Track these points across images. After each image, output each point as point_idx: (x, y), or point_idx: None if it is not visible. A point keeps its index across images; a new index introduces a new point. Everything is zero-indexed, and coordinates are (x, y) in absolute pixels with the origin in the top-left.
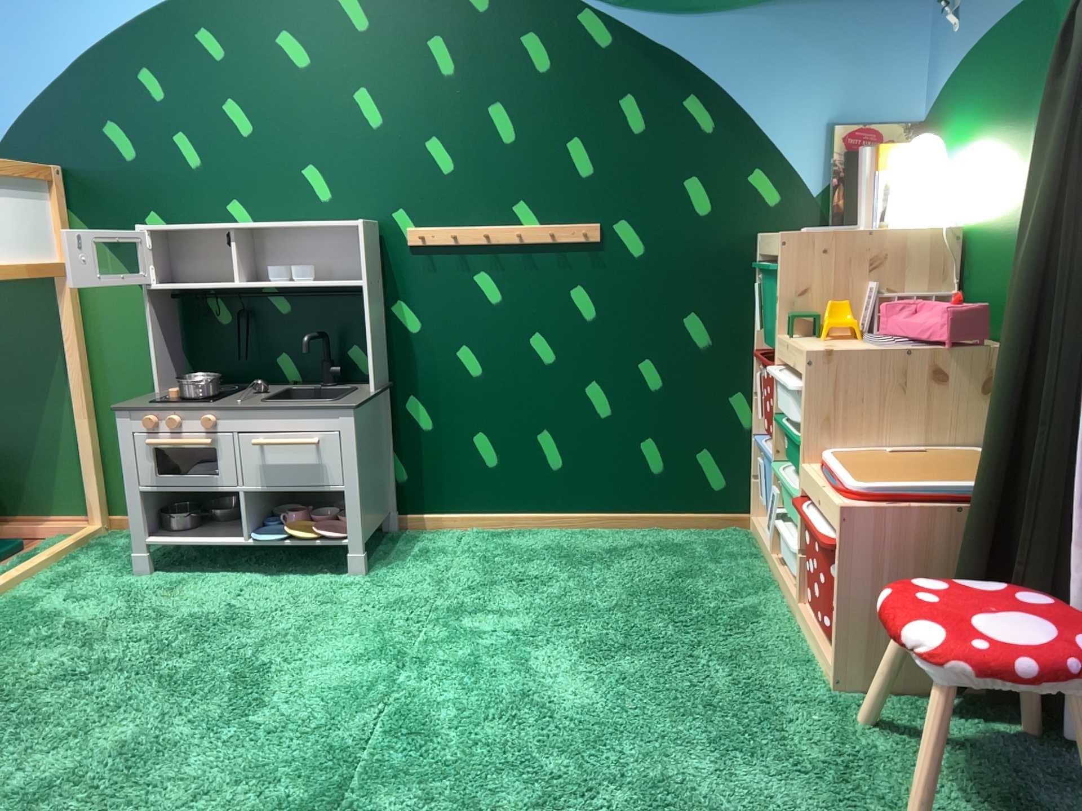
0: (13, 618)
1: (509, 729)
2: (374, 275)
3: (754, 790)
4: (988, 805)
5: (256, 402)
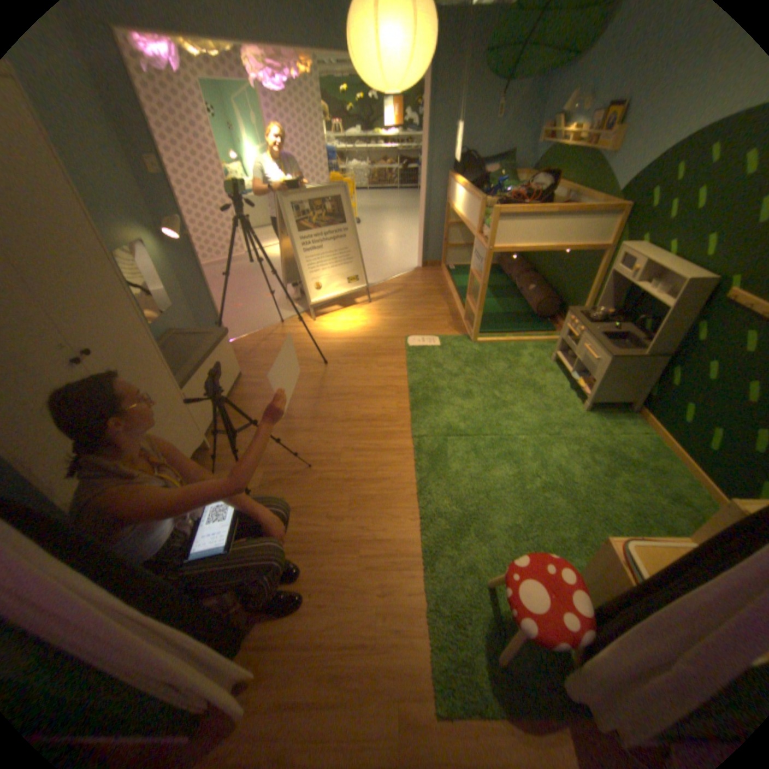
0: (514, 350)
1: (505, 467)
2: (693, 305)
3: (497, 535)
4: (512, 619)
5: (597, 333)
